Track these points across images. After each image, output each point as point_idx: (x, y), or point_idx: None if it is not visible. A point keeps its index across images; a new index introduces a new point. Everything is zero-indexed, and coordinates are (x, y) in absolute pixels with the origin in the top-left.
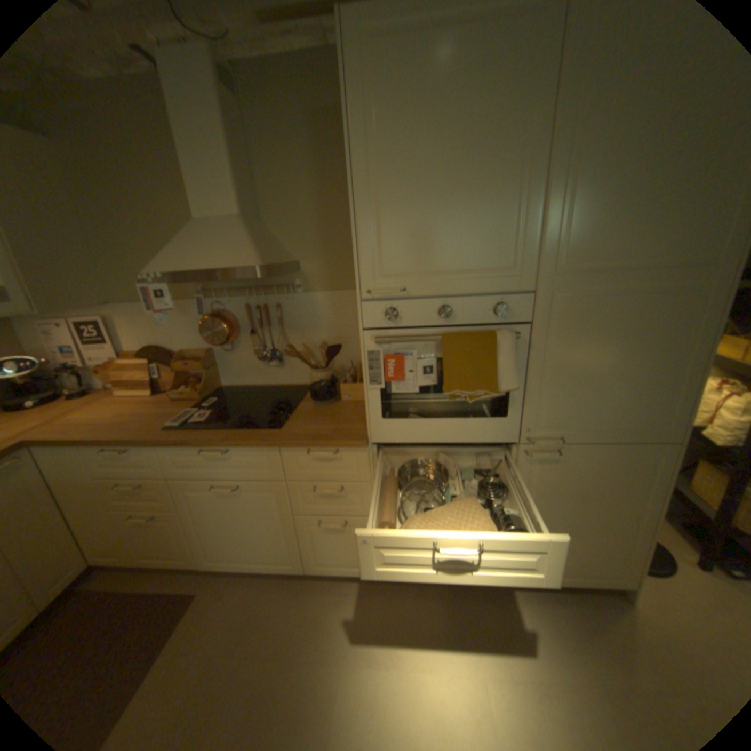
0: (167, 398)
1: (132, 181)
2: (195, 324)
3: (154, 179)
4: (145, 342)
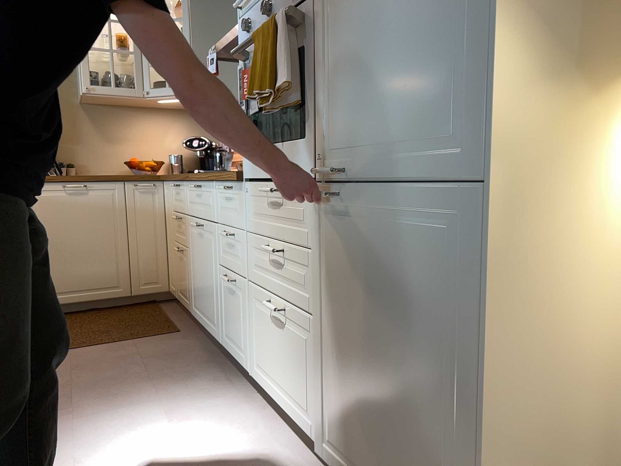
0: None
1: None
2: None
3: None
4: None
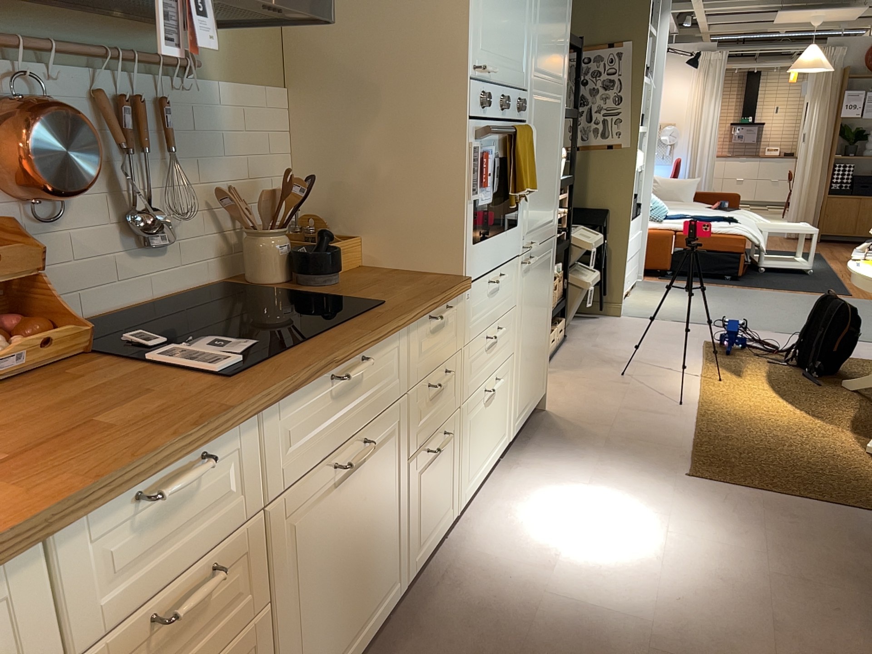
0: None
1: None
2: None
3: None
4: None
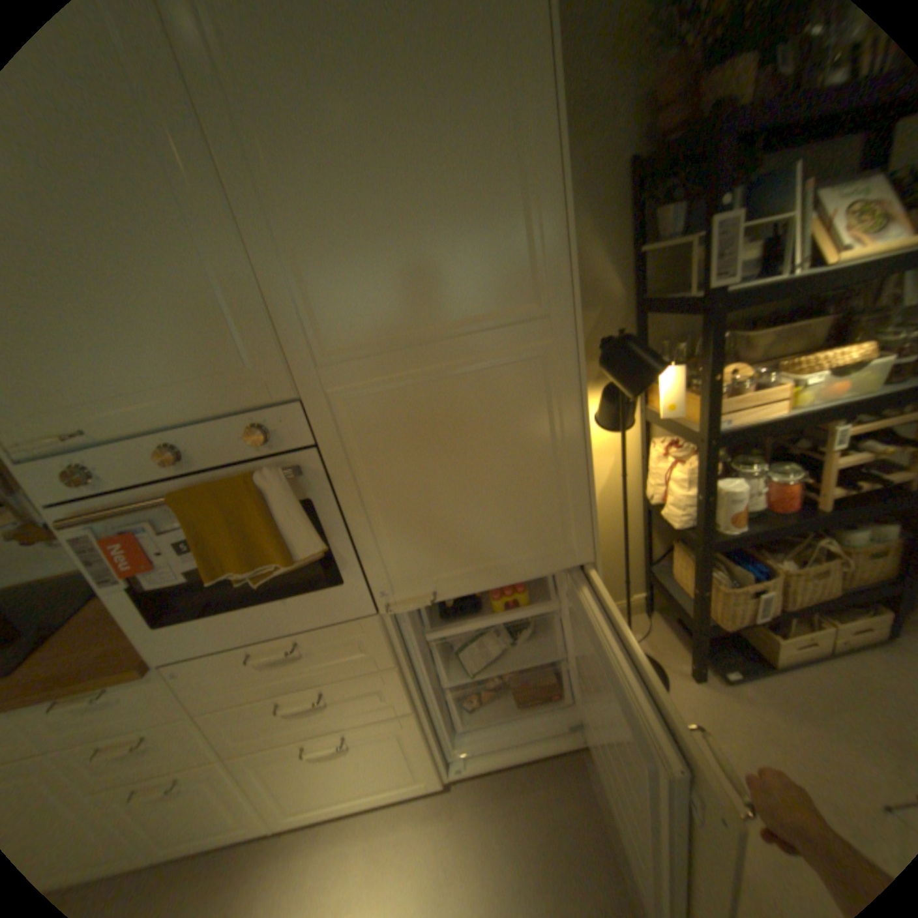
0: None
1: None
2: None
3: None
4: None
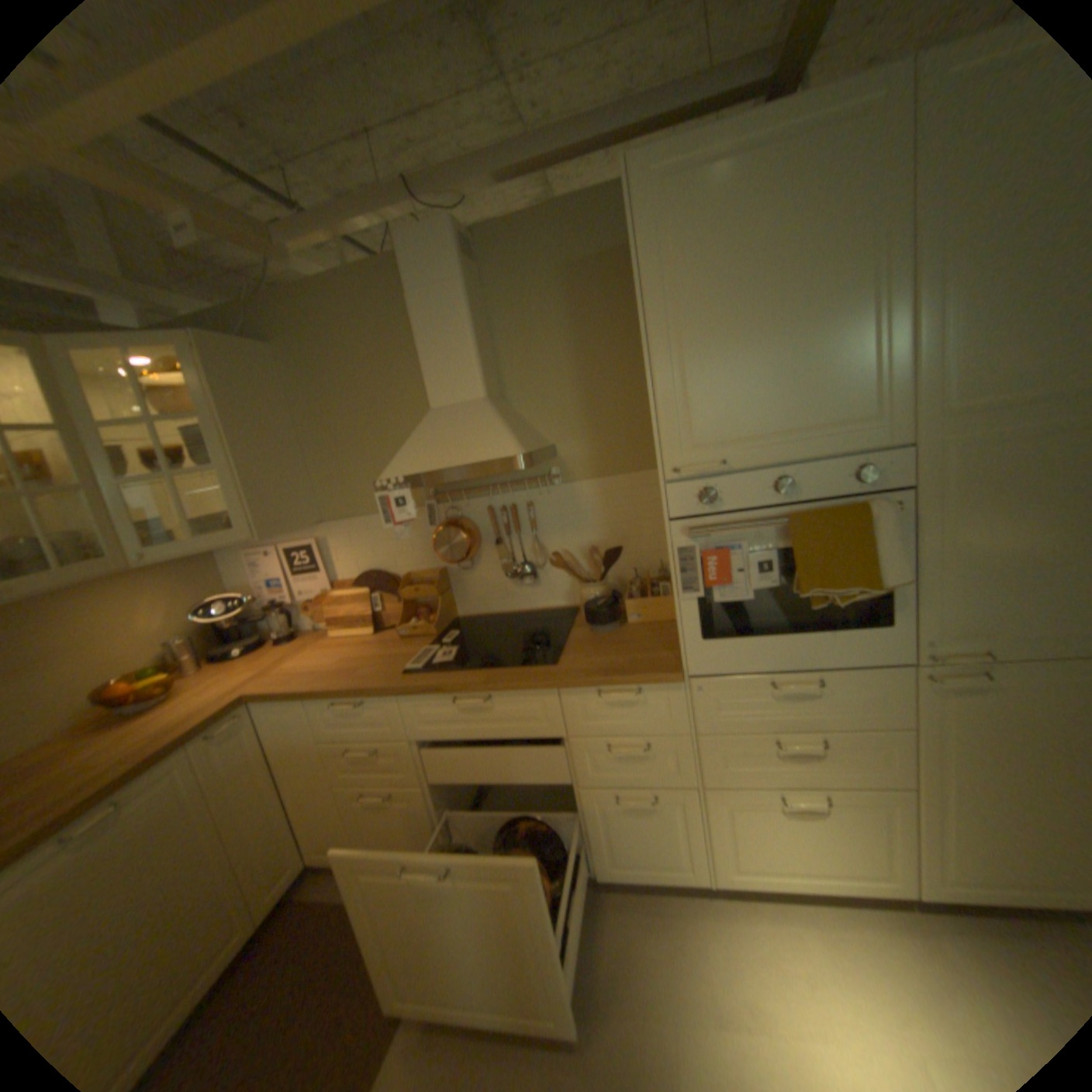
0: (394, 637)
1: (355, 378)
2: (425, 540)
3: (379, 372)
4: (364, 568)
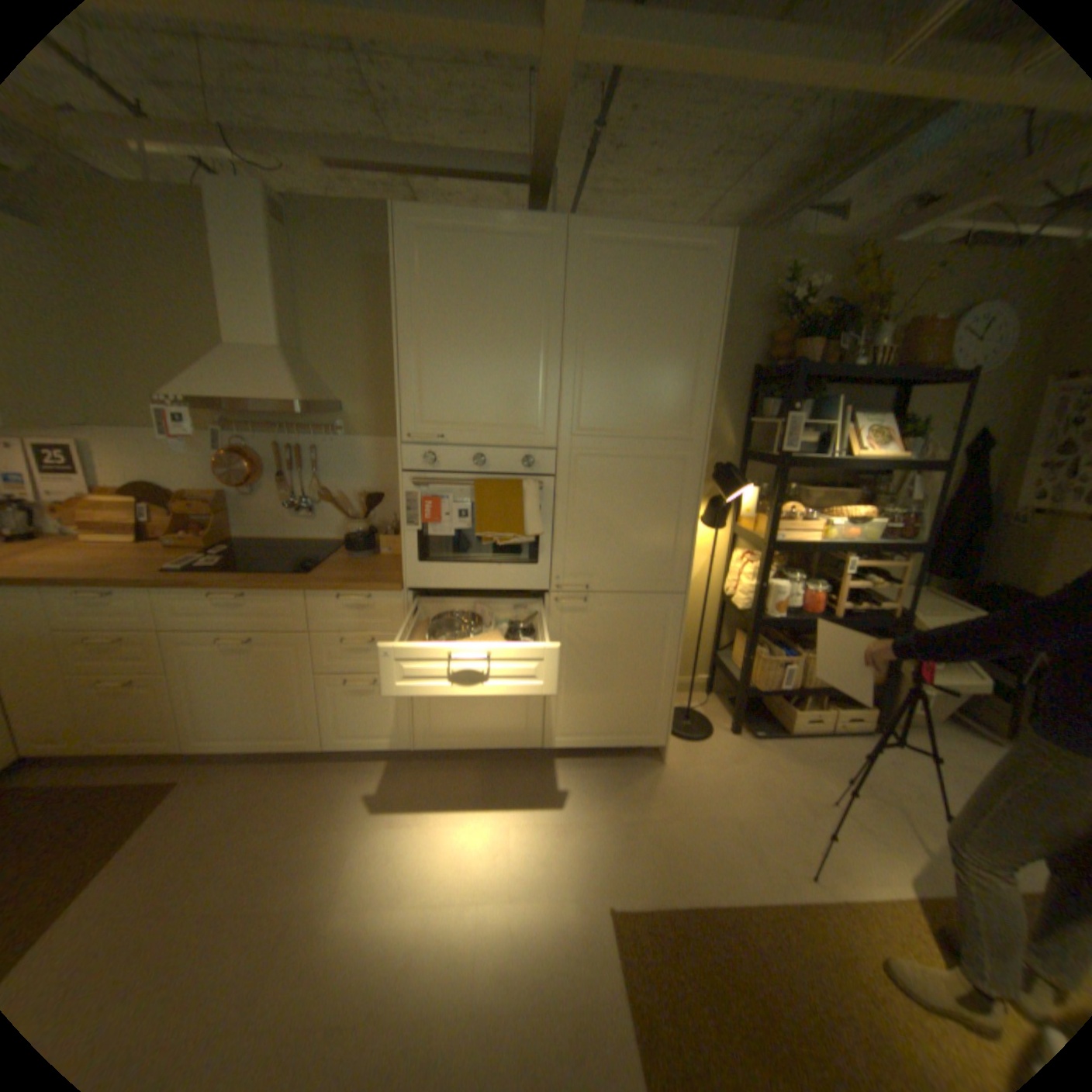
0: (159, 547)
1: (147, 293)
2: (206, 462)
3: (175, 295)
4: (134, 479)
